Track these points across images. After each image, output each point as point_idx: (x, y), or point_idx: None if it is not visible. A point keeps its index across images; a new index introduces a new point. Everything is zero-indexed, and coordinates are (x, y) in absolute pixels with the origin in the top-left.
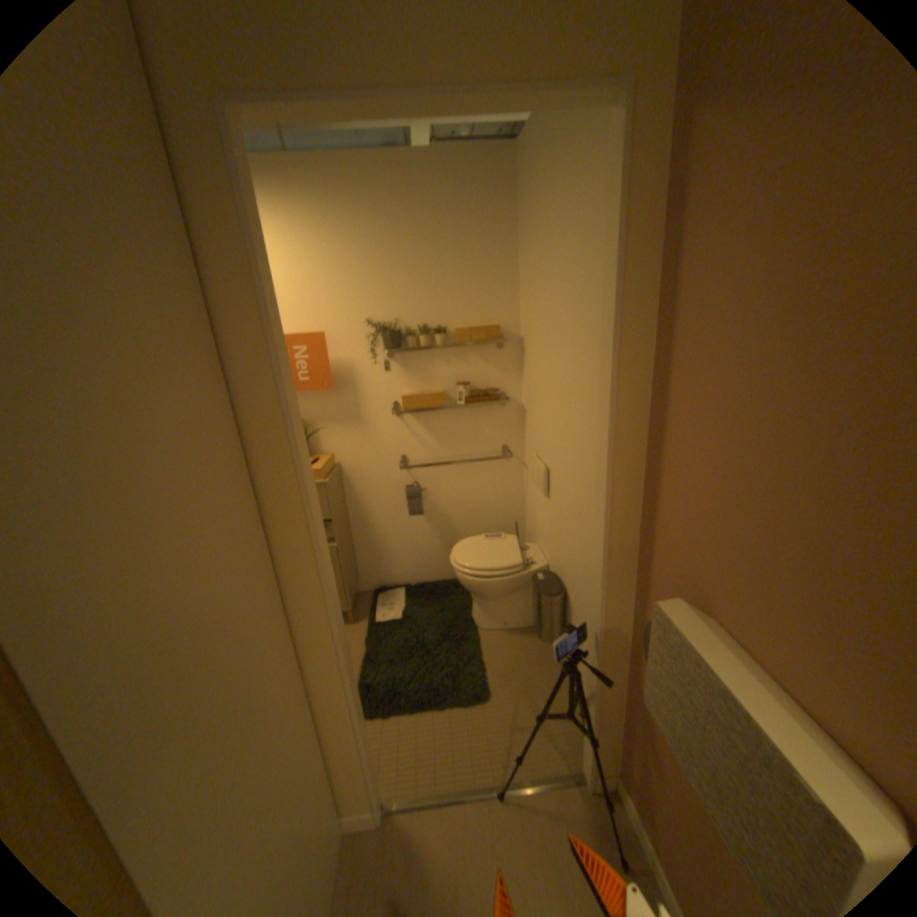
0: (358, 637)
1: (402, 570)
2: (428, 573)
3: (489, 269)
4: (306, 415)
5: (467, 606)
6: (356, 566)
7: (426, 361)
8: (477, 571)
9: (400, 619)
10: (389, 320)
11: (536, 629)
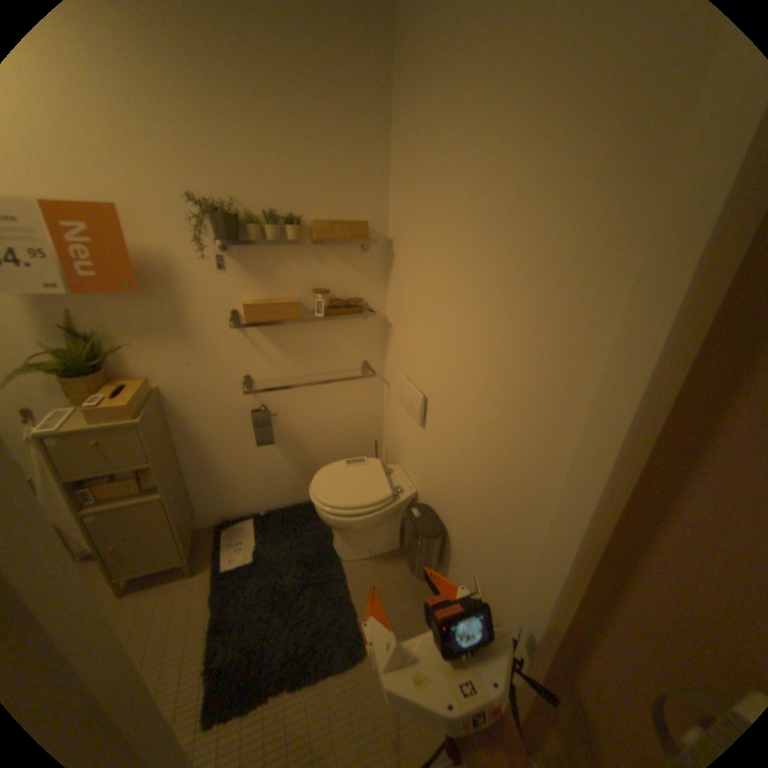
0: (197, 594)
1: (247, 499)
2: (278, 498)
3: (354, 144)
4: (95, 323)
5: (326, 533)
6: (188, 504)
7: (272, 257)
8: (344, 510)
9: (250, 561)
10: (219, 194)
11: (400, 551)
